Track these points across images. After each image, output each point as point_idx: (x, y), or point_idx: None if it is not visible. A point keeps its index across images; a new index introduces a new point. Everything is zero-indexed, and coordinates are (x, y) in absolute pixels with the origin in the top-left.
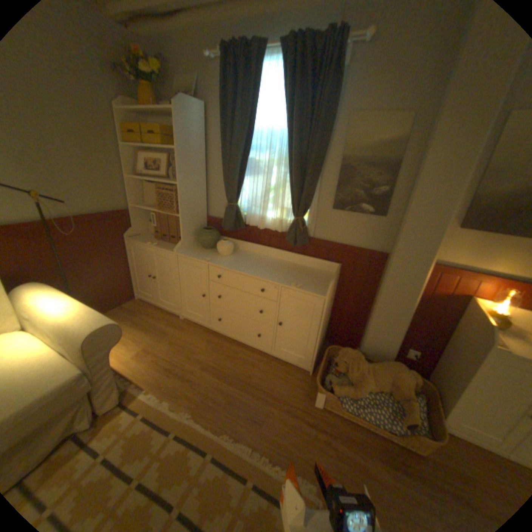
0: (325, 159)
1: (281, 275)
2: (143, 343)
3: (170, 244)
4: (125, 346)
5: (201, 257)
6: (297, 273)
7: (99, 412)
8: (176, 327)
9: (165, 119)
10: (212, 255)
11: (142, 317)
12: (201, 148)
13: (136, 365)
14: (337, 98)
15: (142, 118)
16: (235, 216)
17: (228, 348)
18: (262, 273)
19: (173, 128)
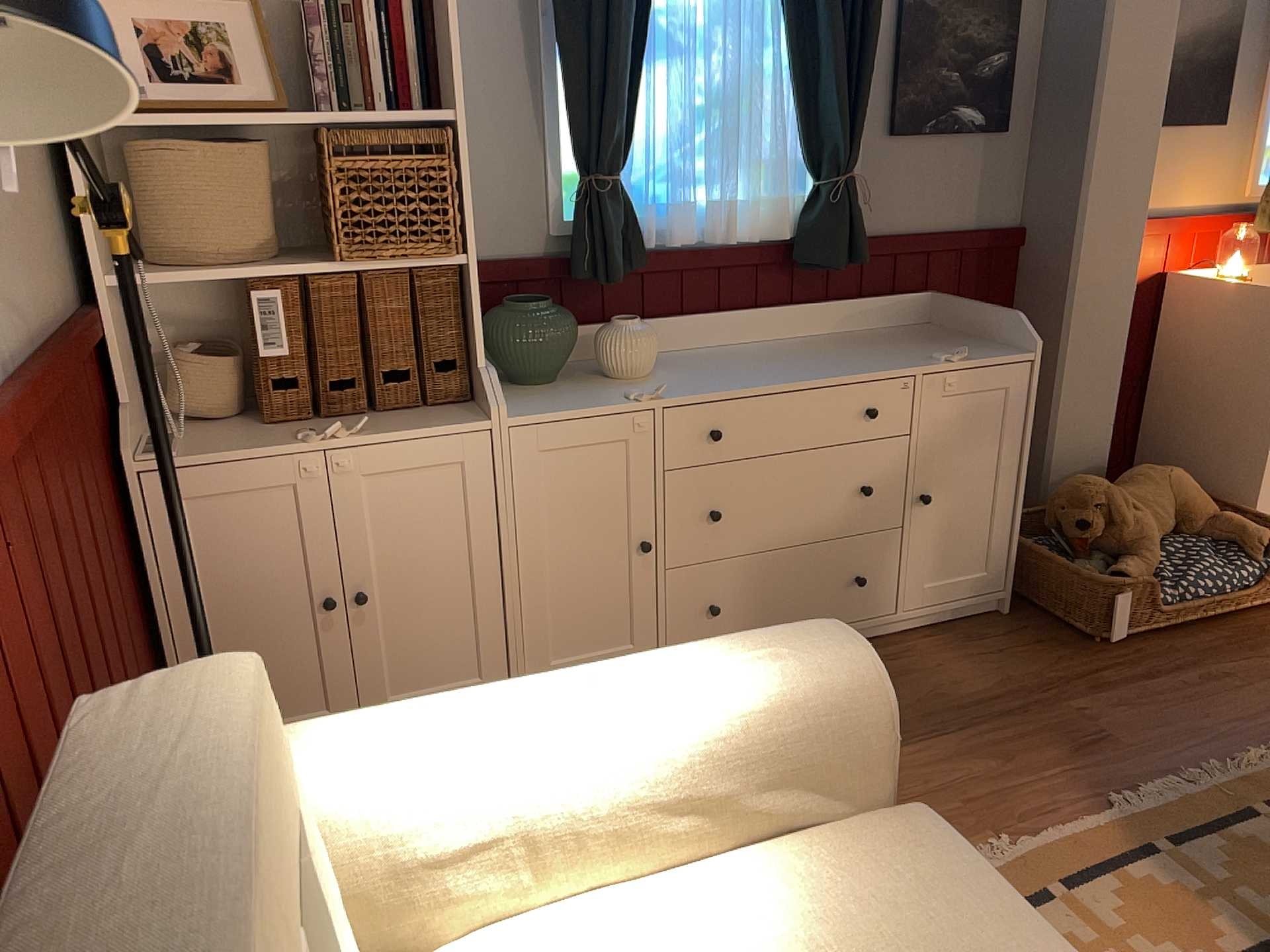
0: None
1: (873, 359)
2: None
3: (388, 417)
4: None
5: (603, 401)
6: (882, 347)
7: None
8: None
9: None
10: (607, 387)
11: None
12: None
13: None
14: None
15: None
16: (626, 222)
17: None
18: (834, 370)
19: None
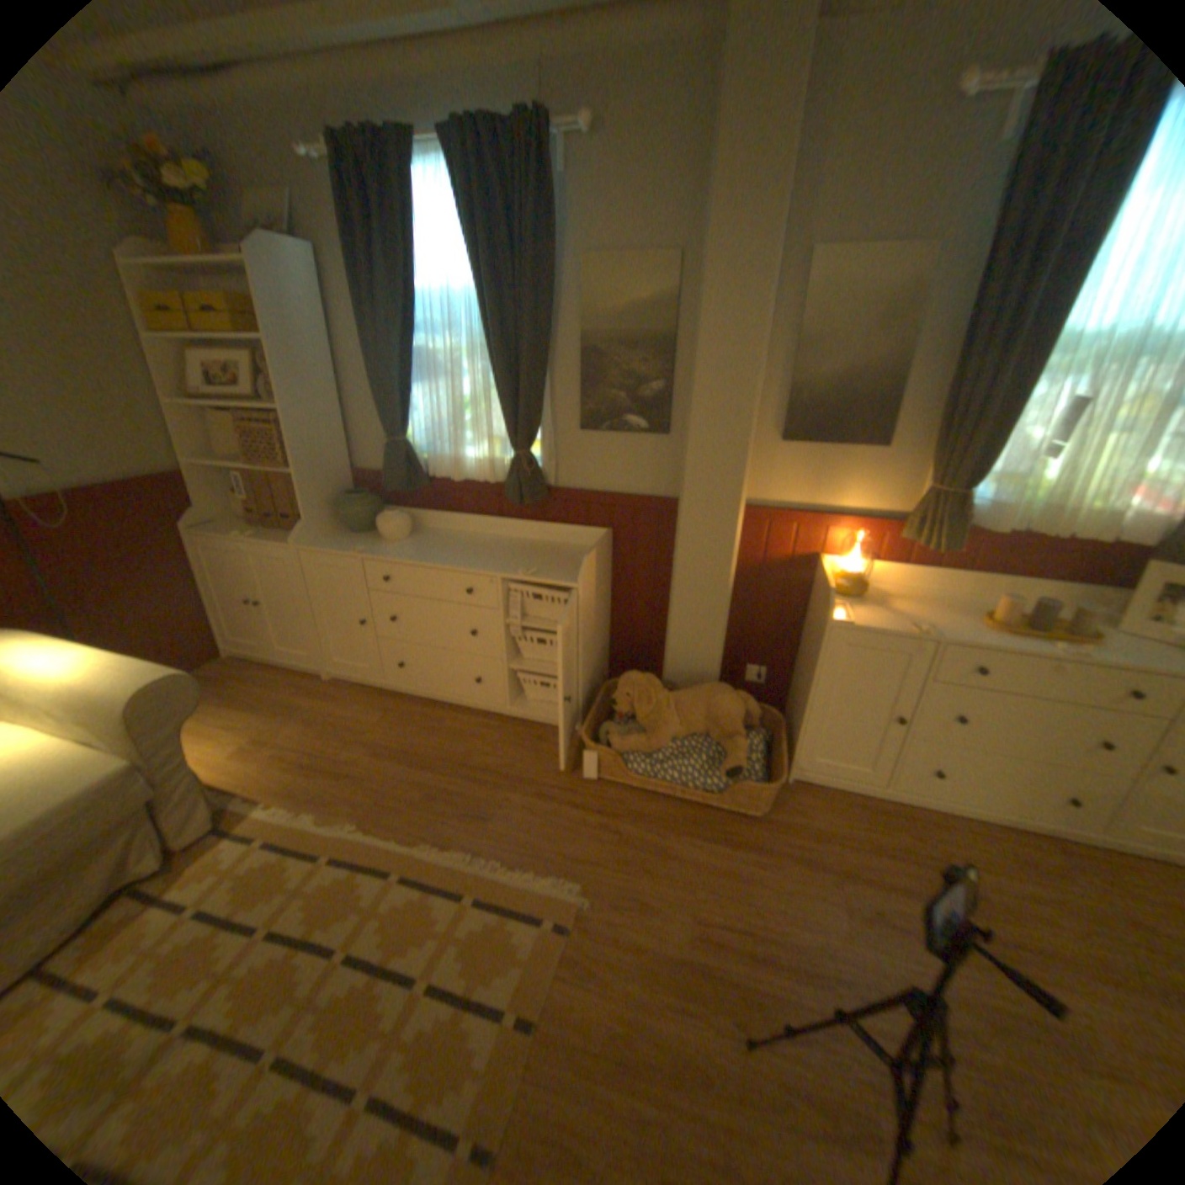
0: (553, 341)
1: (503, 561)
2: (250, 730)
3: (281, 533)
4: (212, 741)
5: (346, 548)
6: (533, 555)
7: (174, 846)
8: (317, 696)
9: (236, 281)
10: (370, 542)
11: (242, 689)
12: (319, 334)
13: (240, 768)
14: (551, 232)
15: (185, 281)
16: (404, 461)
17: (425, 716)
18: (466, 561)
19: (254, 298)
